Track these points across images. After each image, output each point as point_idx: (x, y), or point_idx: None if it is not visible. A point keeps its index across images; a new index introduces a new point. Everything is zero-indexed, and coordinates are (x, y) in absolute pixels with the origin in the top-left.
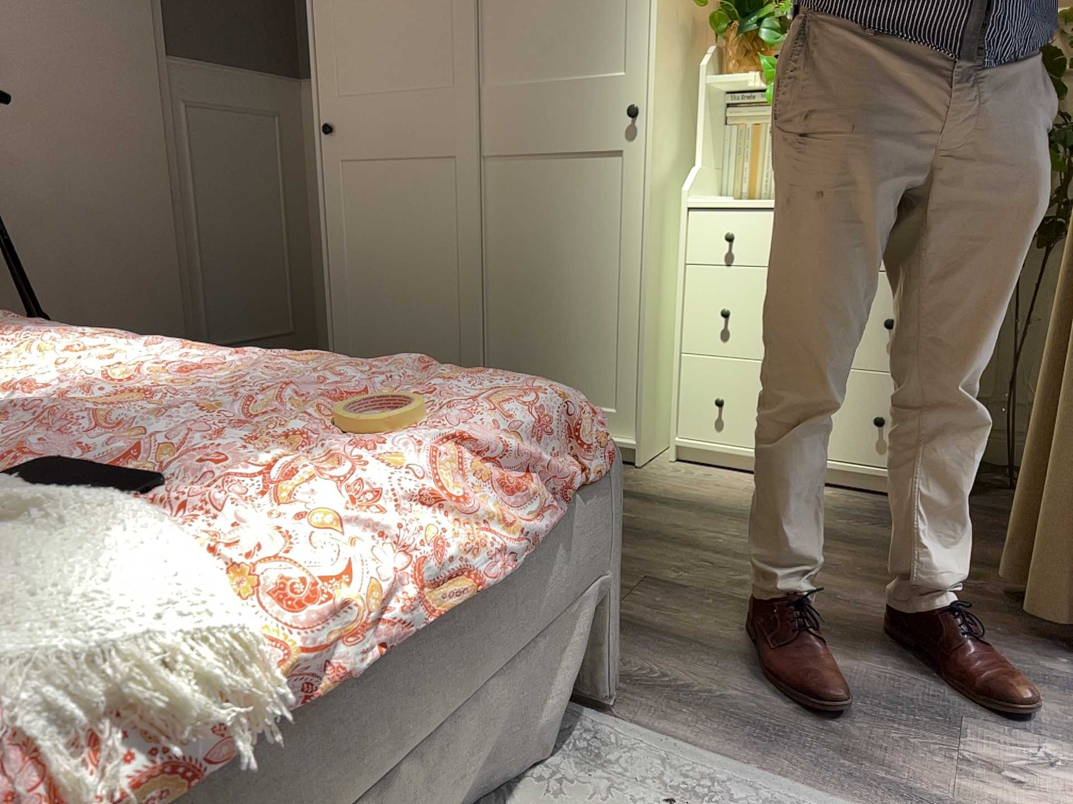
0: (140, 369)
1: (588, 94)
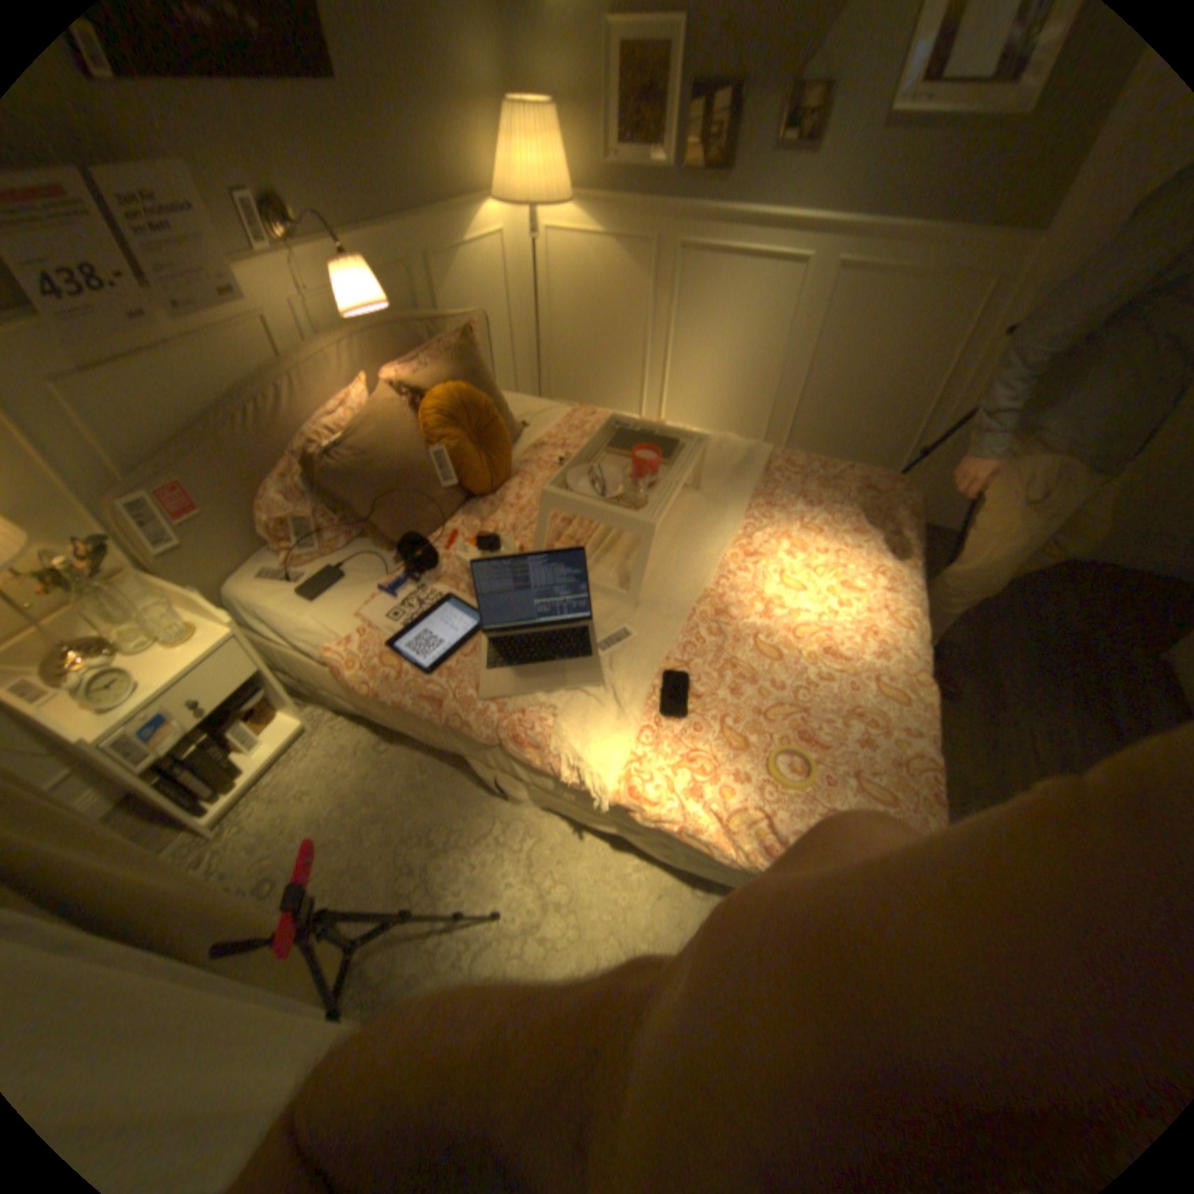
0: (831, 631)
1: None
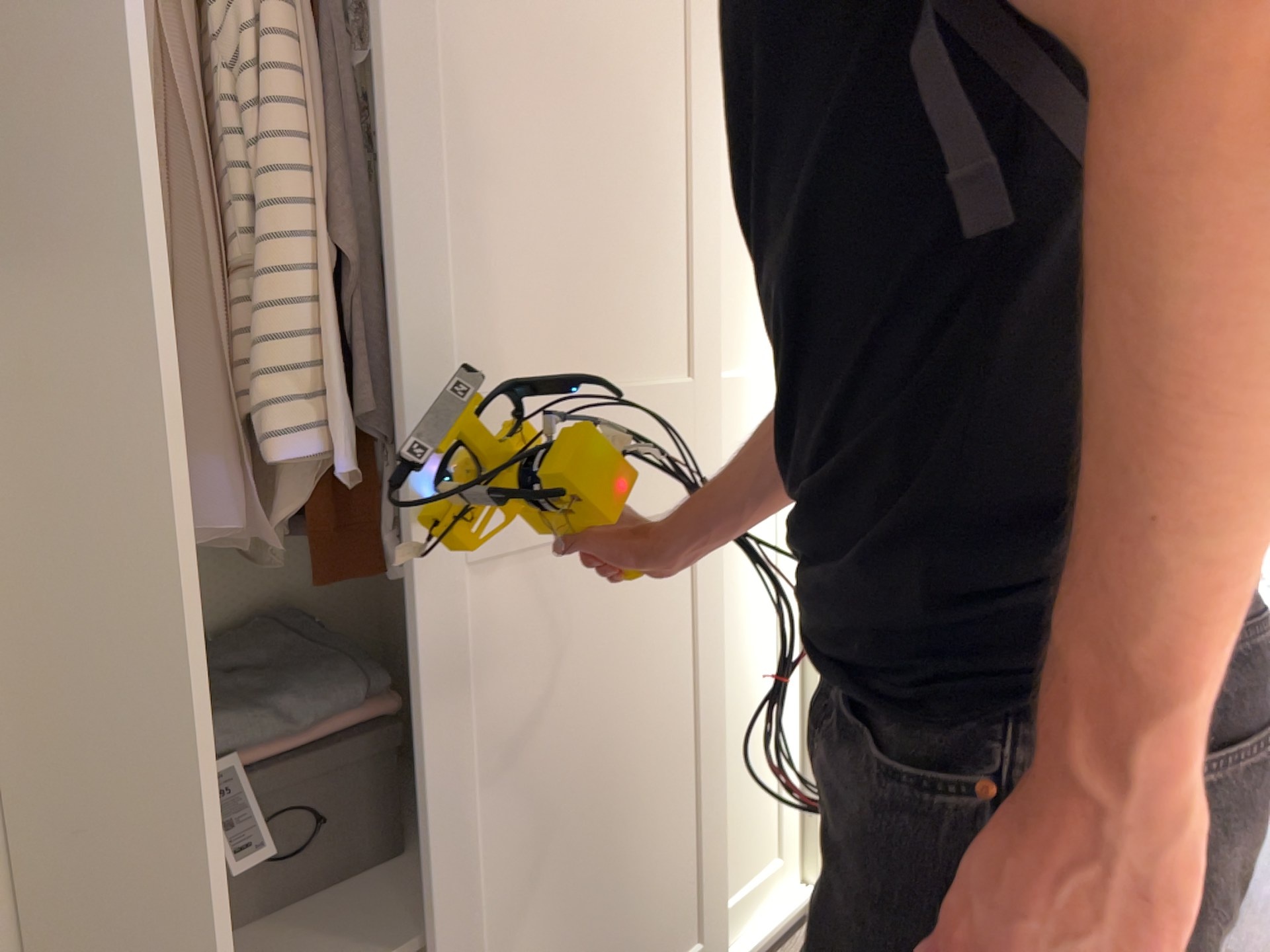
0: None
1: (749, 398)
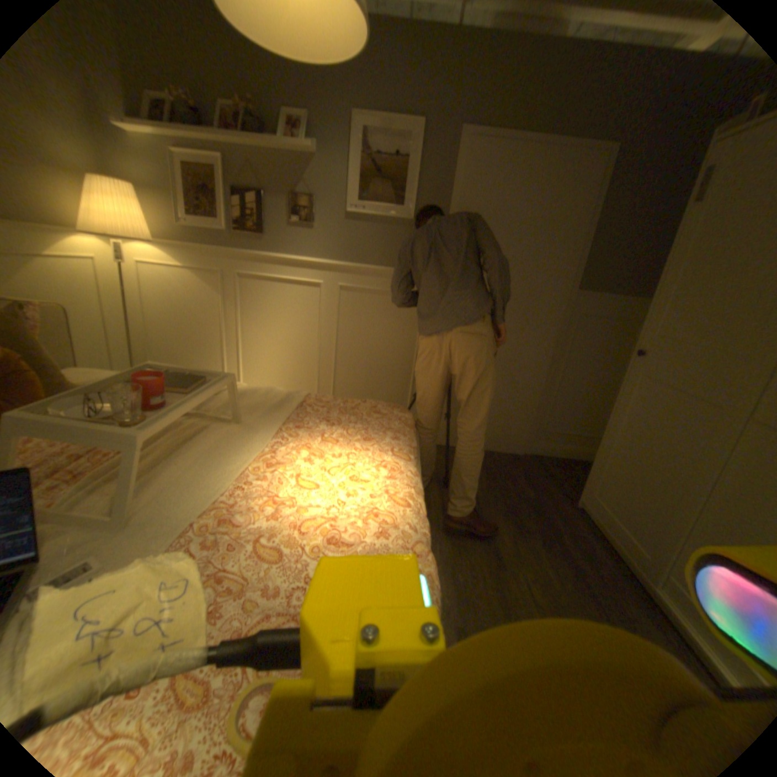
0: (333, 520)
1: None
